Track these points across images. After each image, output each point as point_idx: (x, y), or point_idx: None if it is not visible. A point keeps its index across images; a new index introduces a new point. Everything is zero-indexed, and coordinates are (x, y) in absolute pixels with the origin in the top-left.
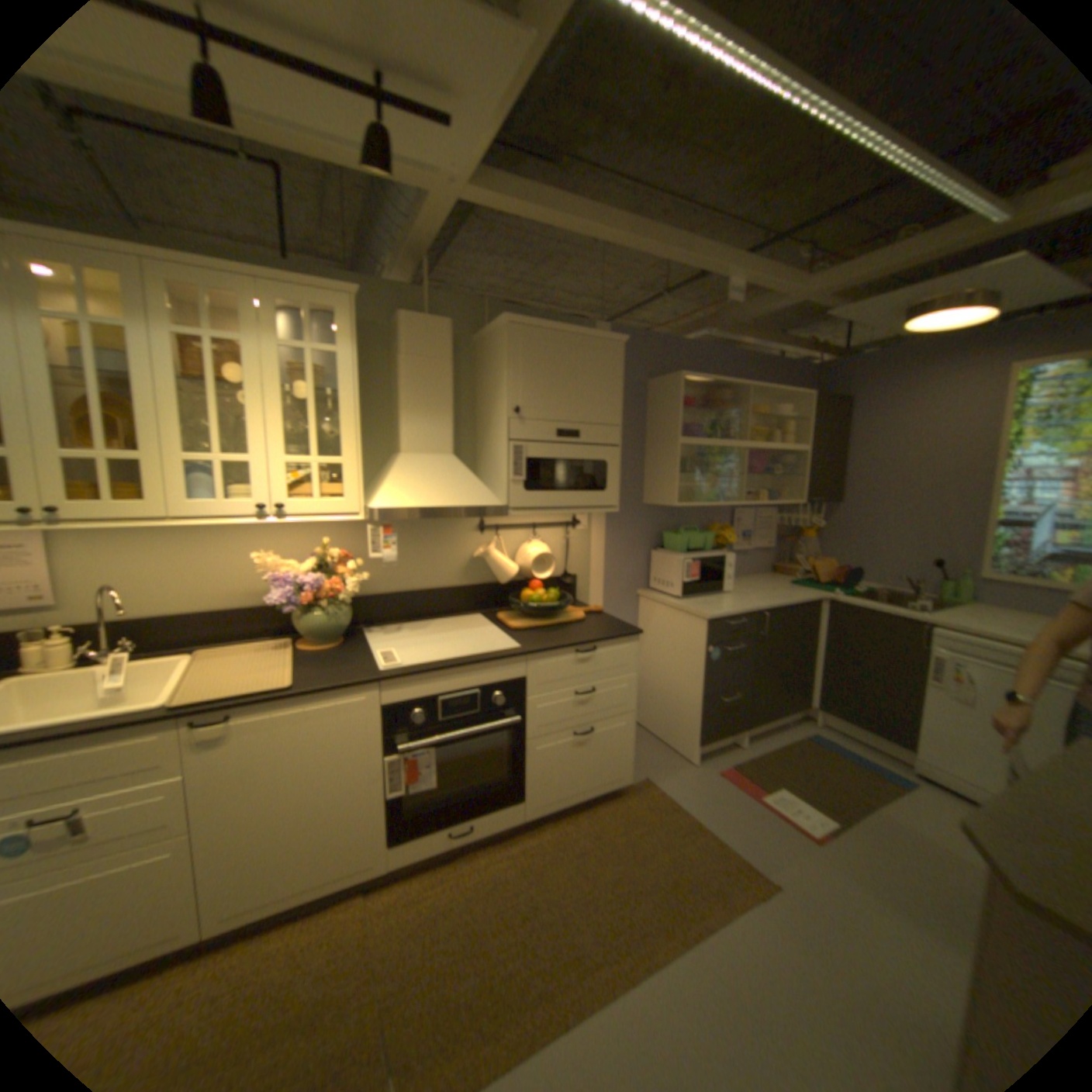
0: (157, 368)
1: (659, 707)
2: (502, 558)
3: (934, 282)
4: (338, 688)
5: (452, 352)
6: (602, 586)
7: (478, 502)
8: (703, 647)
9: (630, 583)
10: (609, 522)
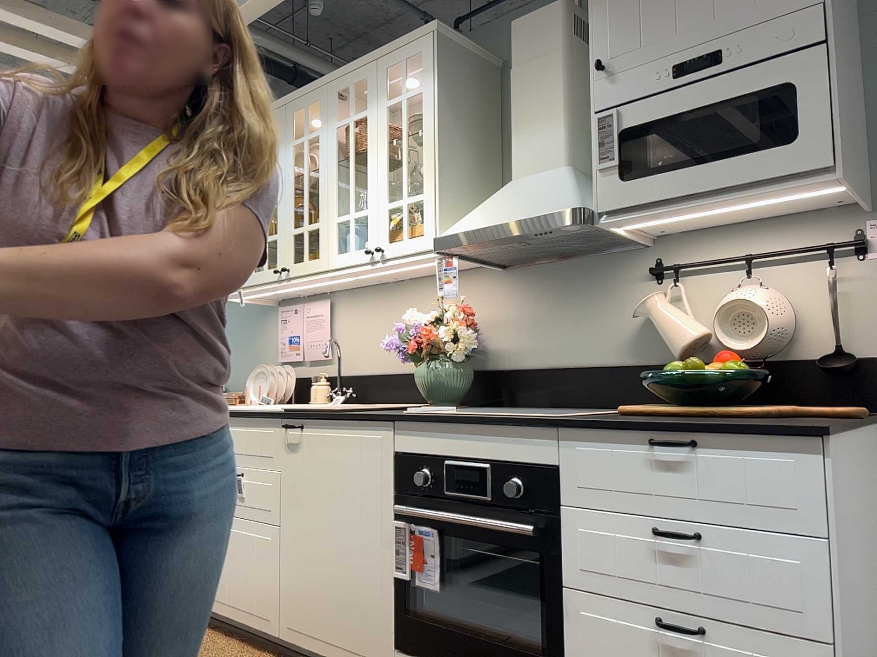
0: (329, 157)
1: None
2: (670, 314)
3: None
4: (360, 420)
5: (565, 38)
6: None
7: (545, 210)
8: None
9: None
10: None
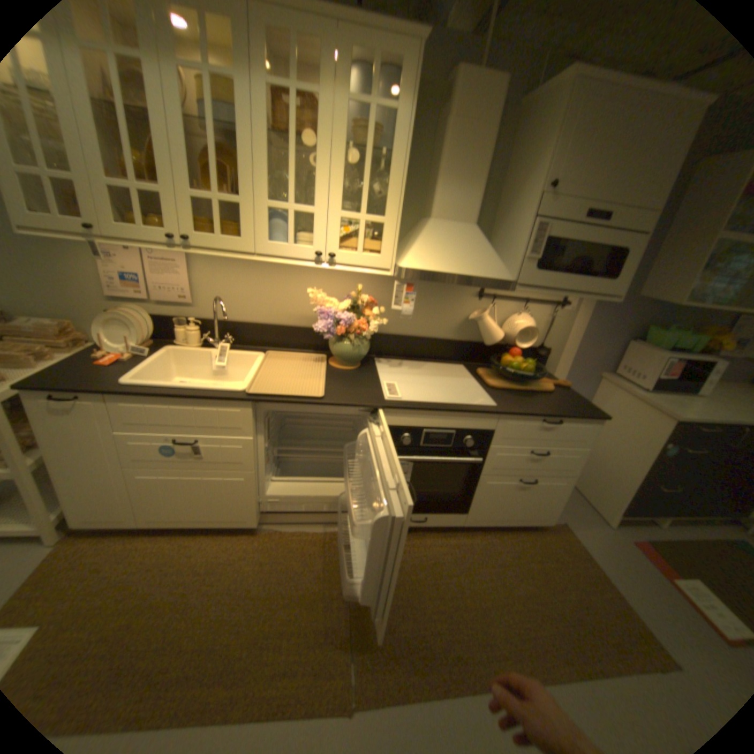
0: (256, 121)
1: (591, 472)
2: (493, 325)
3: None
4: (354, 408)
5: (502, 116)
6: (572, 364)
7: (492, 275)
8: (663, 443)
9: (599, 366)
10: (599, 308)
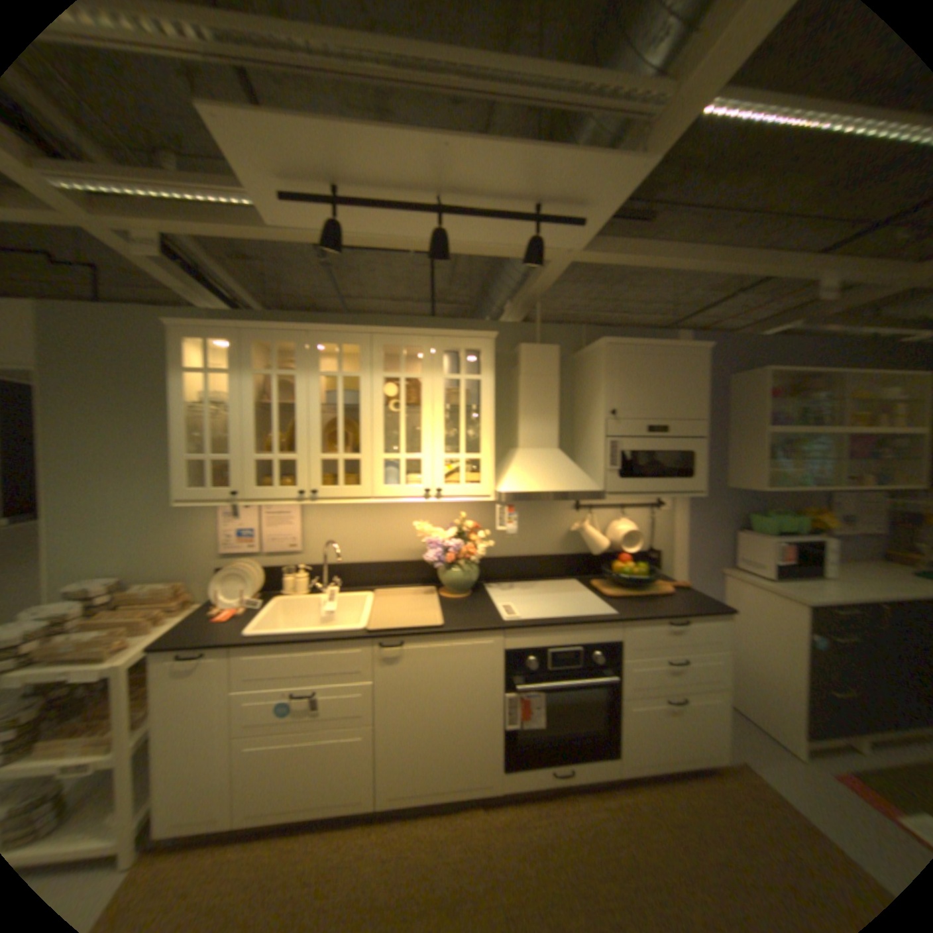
0: (373, 400)
1: (753, 691)
2: (594, 533)
3: None
4: (474, 632)
5: (558, 370)
6: (687, 563)
7: (580, 488)
8: (806, 635)
9: (716, 562)
10: (693, 504)
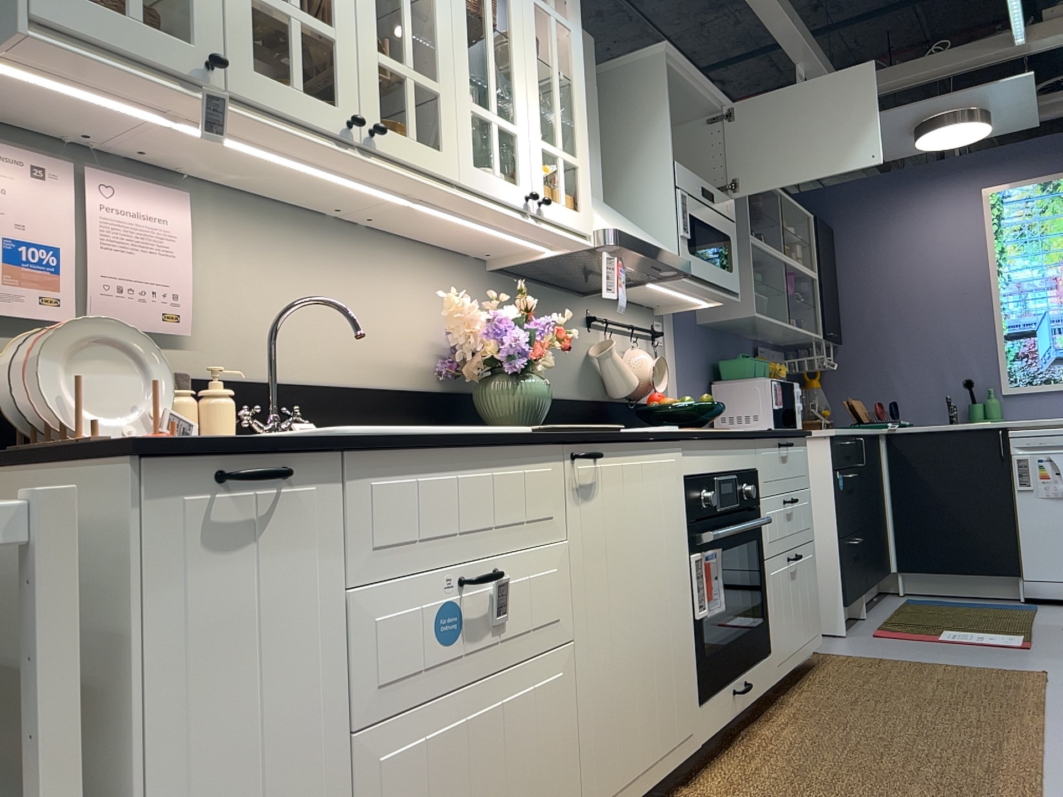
0: None
1: None
2: (626, 360)
3: (960, 94)
4: (663, 439)
5: (597, 80)
6: None
7: (671, 252)
8: (830, 473)
9: None
10: (680, 341)
